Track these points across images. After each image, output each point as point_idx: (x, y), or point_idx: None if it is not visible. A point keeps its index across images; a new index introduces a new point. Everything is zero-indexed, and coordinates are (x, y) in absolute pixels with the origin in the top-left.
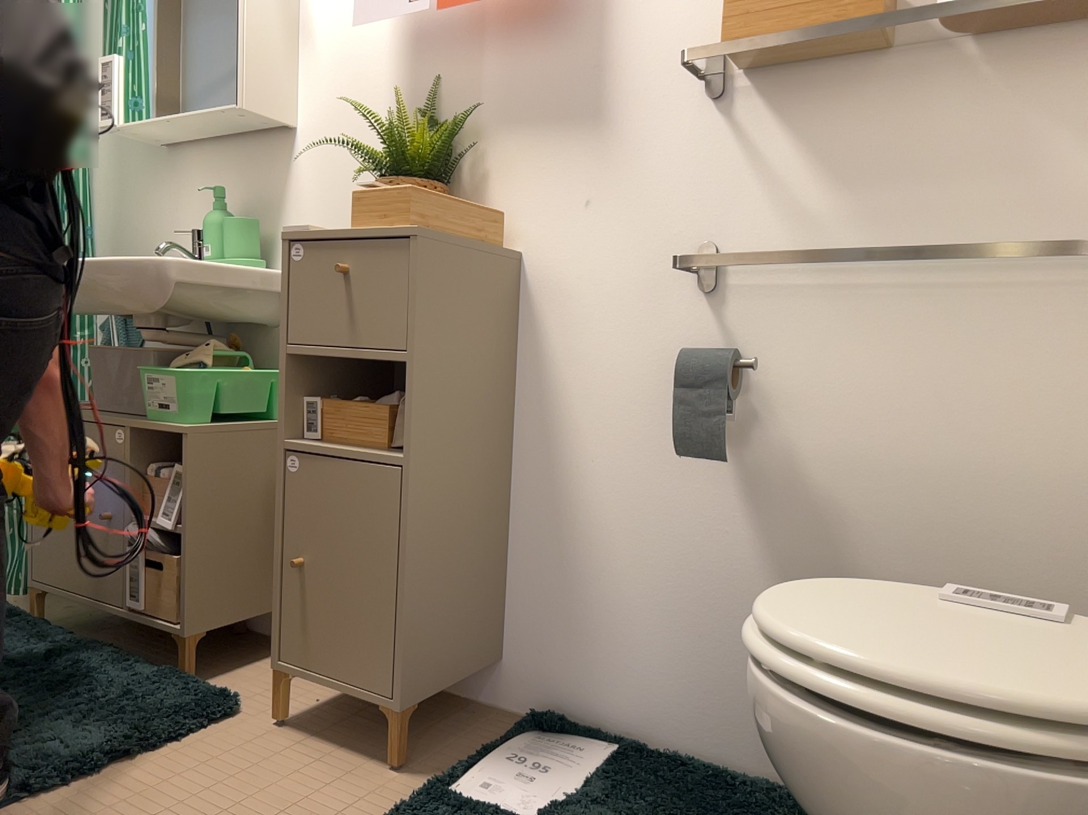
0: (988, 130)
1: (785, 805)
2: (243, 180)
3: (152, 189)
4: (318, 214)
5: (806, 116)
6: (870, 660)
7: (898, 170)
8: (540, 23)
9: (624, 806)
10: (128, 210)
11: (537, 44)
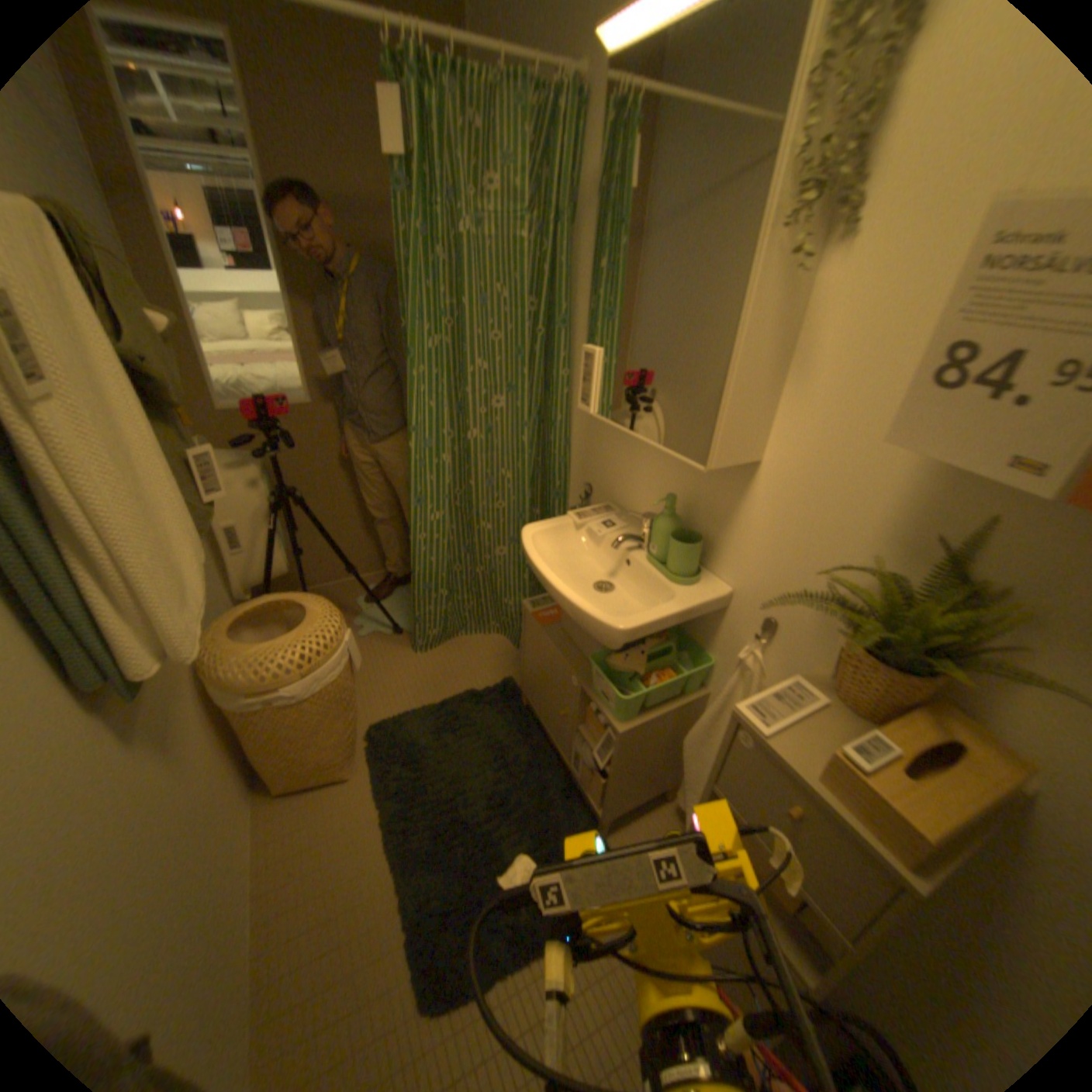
0: None
1: None
2: (689, 470)
3: (609, 429)
4: (760, 551)
5: None
6: None
7: None
8: None
9: None
10: (590, 434)
11: None
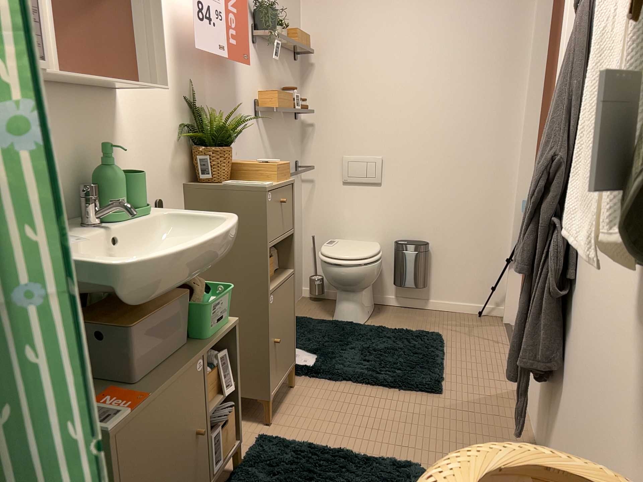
0: (286, 136)
1: (296, 322)
2: (68, 125)
3: None
4: (138, 159)
5: (269, 127)
6: (374, 252)
7: (279, 146)
8: (221, 67)
9: (309, 340)
10: None
11: (221, 77)
